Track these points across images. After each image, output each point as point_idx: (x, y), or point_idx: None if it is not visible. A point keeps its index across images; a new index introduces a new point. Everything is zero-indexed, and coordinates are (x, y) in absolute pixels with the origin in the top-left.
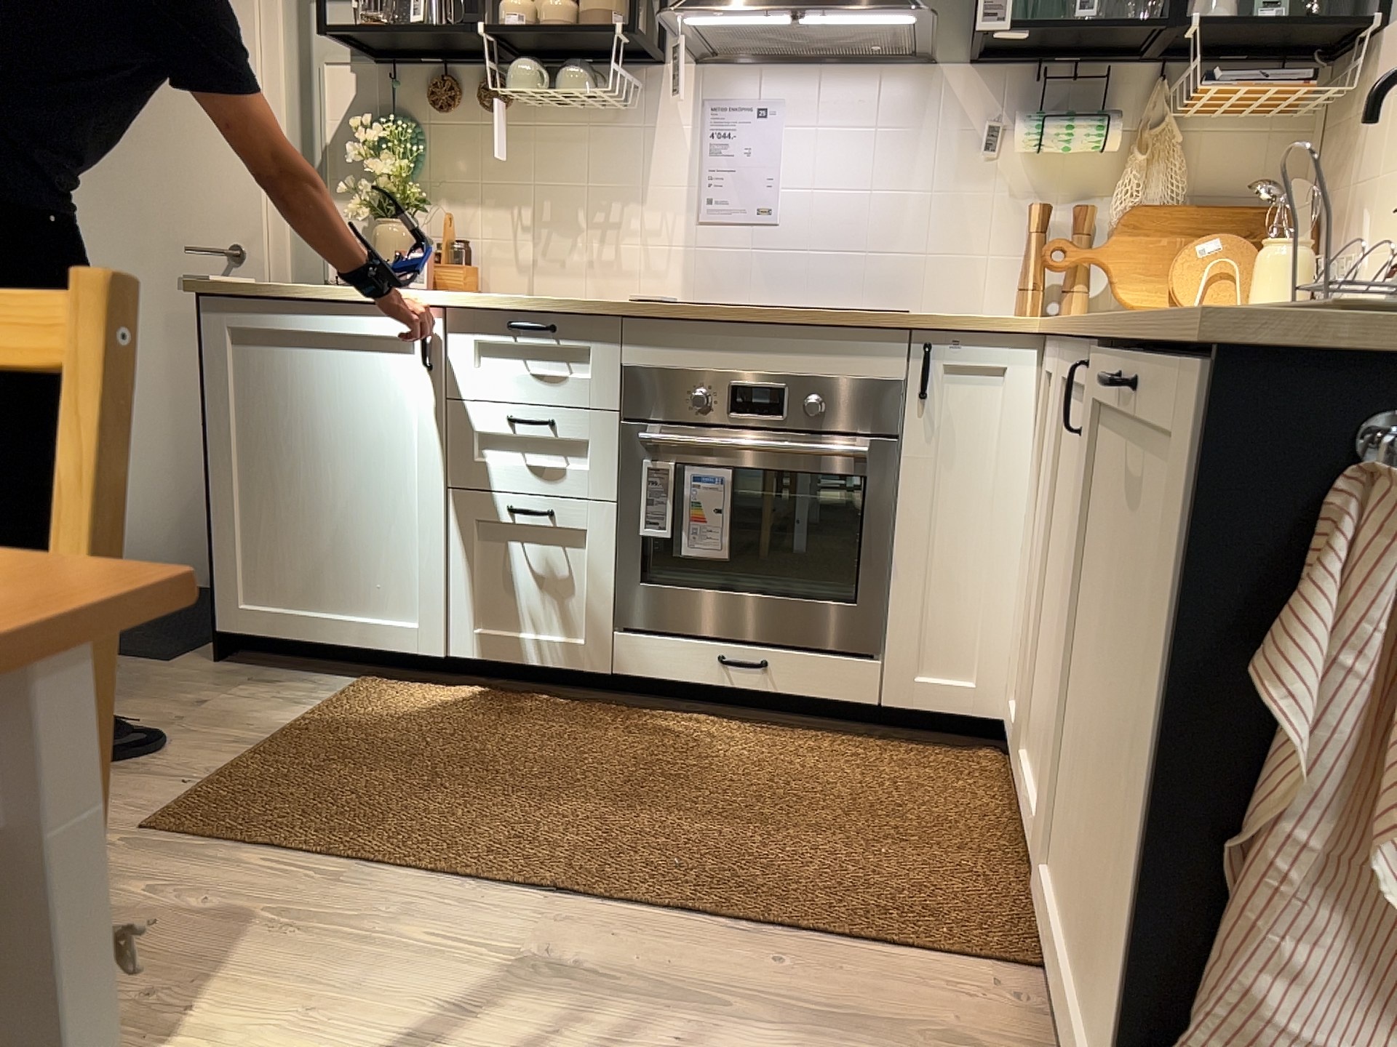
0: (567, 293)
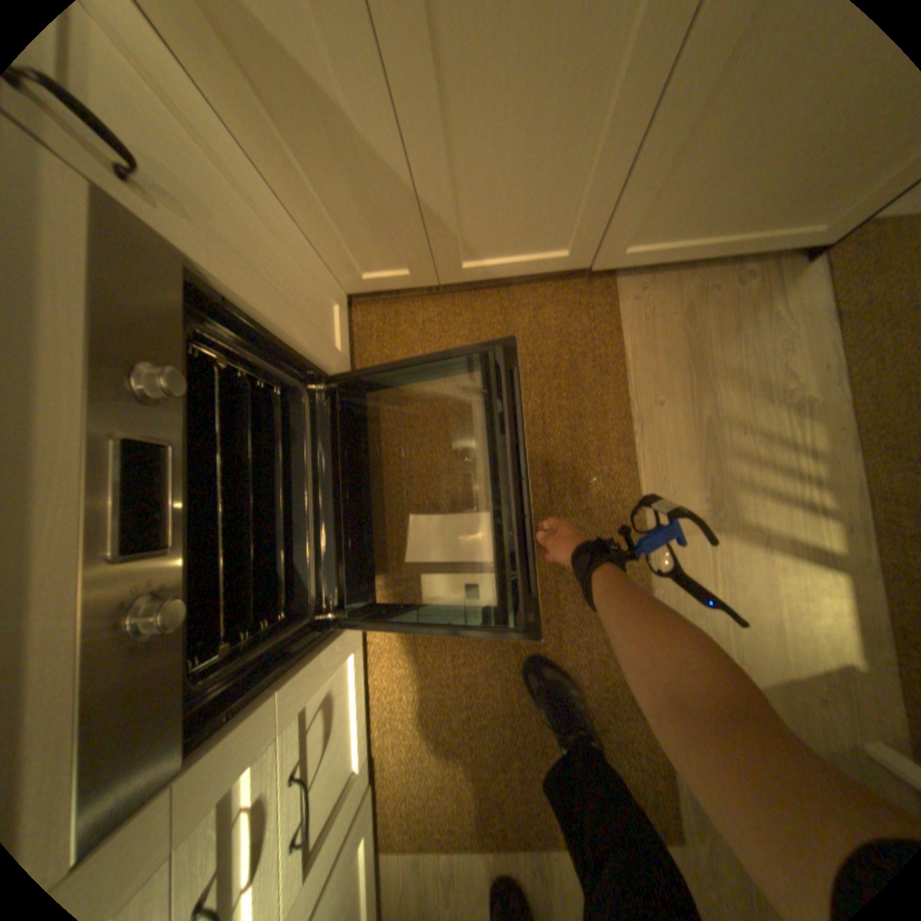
0: None
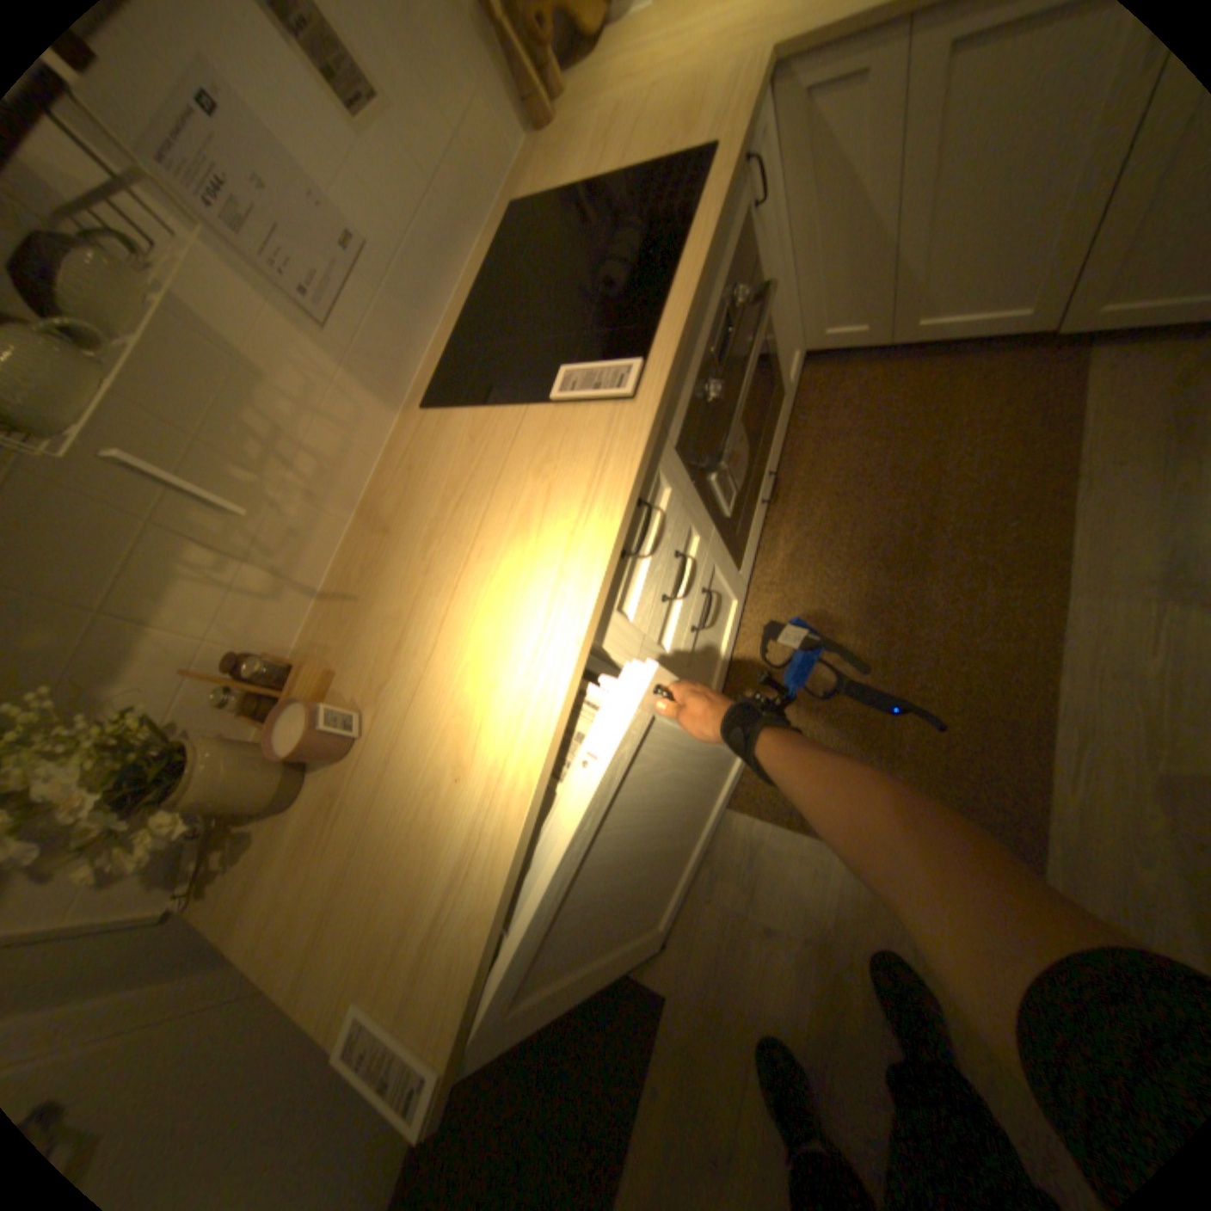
0: (332, 545)
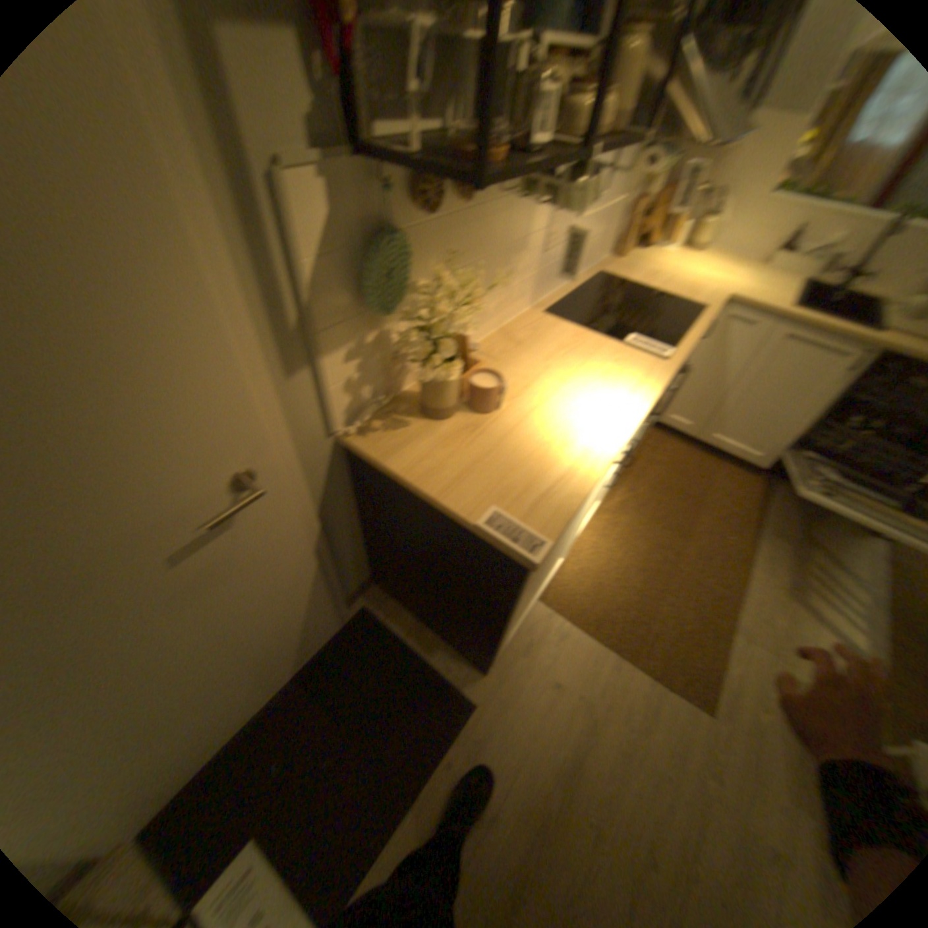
0: (489, 333)
